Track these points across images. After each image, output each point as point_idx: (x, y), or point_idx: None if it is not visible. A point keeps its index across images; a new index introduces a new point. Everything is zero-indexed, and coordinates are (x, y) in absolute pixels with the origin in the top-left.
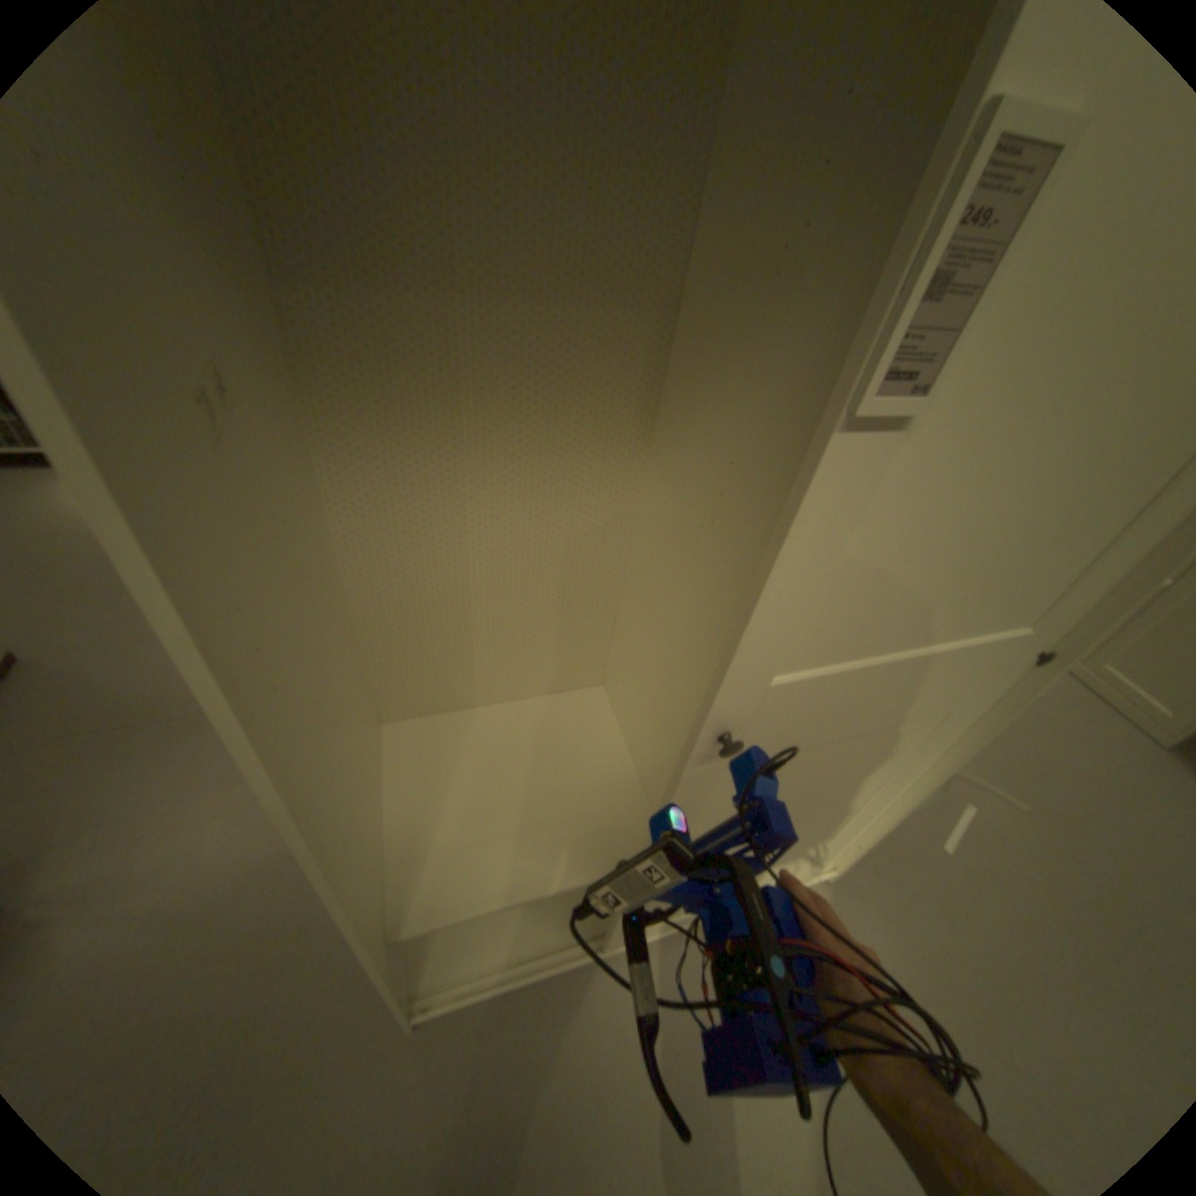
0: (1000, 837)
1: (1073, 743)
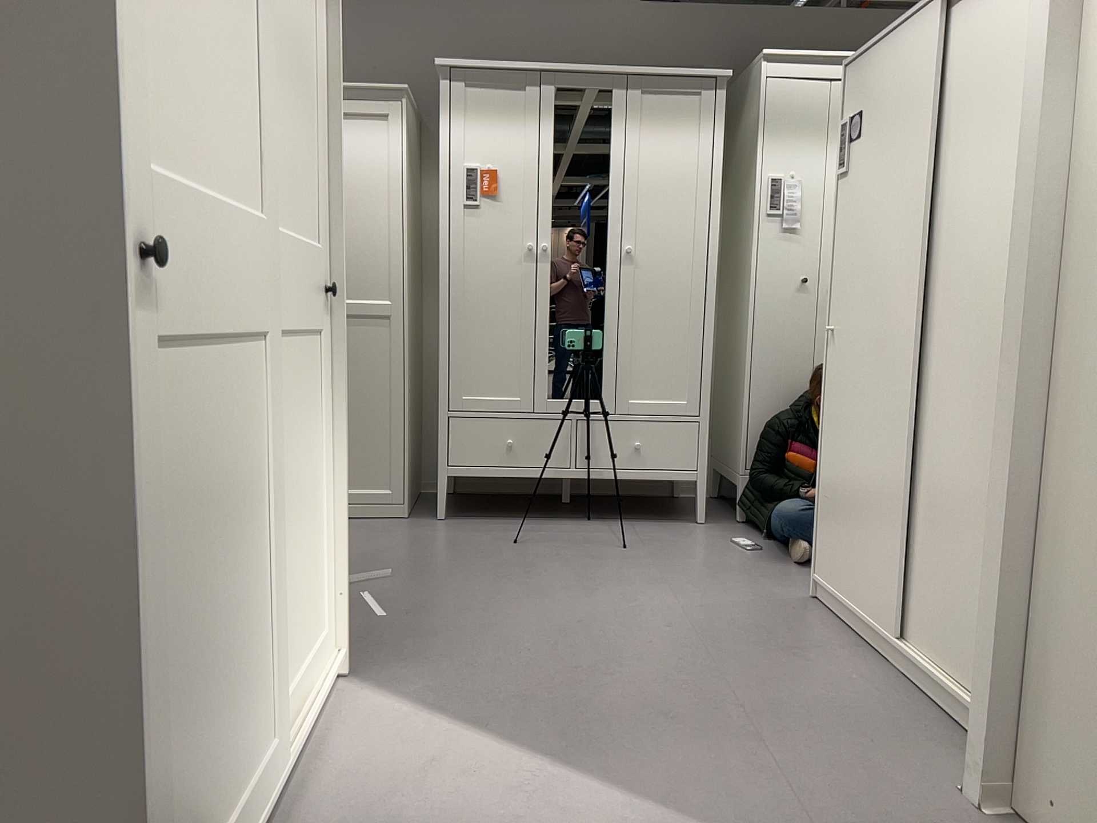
0: (393, 596)
1: (364, 542)
